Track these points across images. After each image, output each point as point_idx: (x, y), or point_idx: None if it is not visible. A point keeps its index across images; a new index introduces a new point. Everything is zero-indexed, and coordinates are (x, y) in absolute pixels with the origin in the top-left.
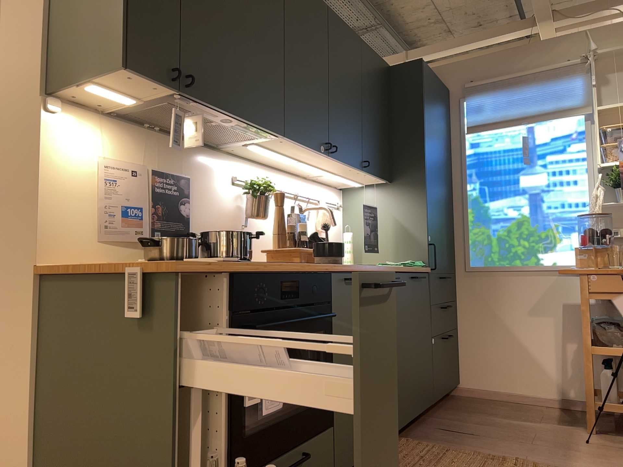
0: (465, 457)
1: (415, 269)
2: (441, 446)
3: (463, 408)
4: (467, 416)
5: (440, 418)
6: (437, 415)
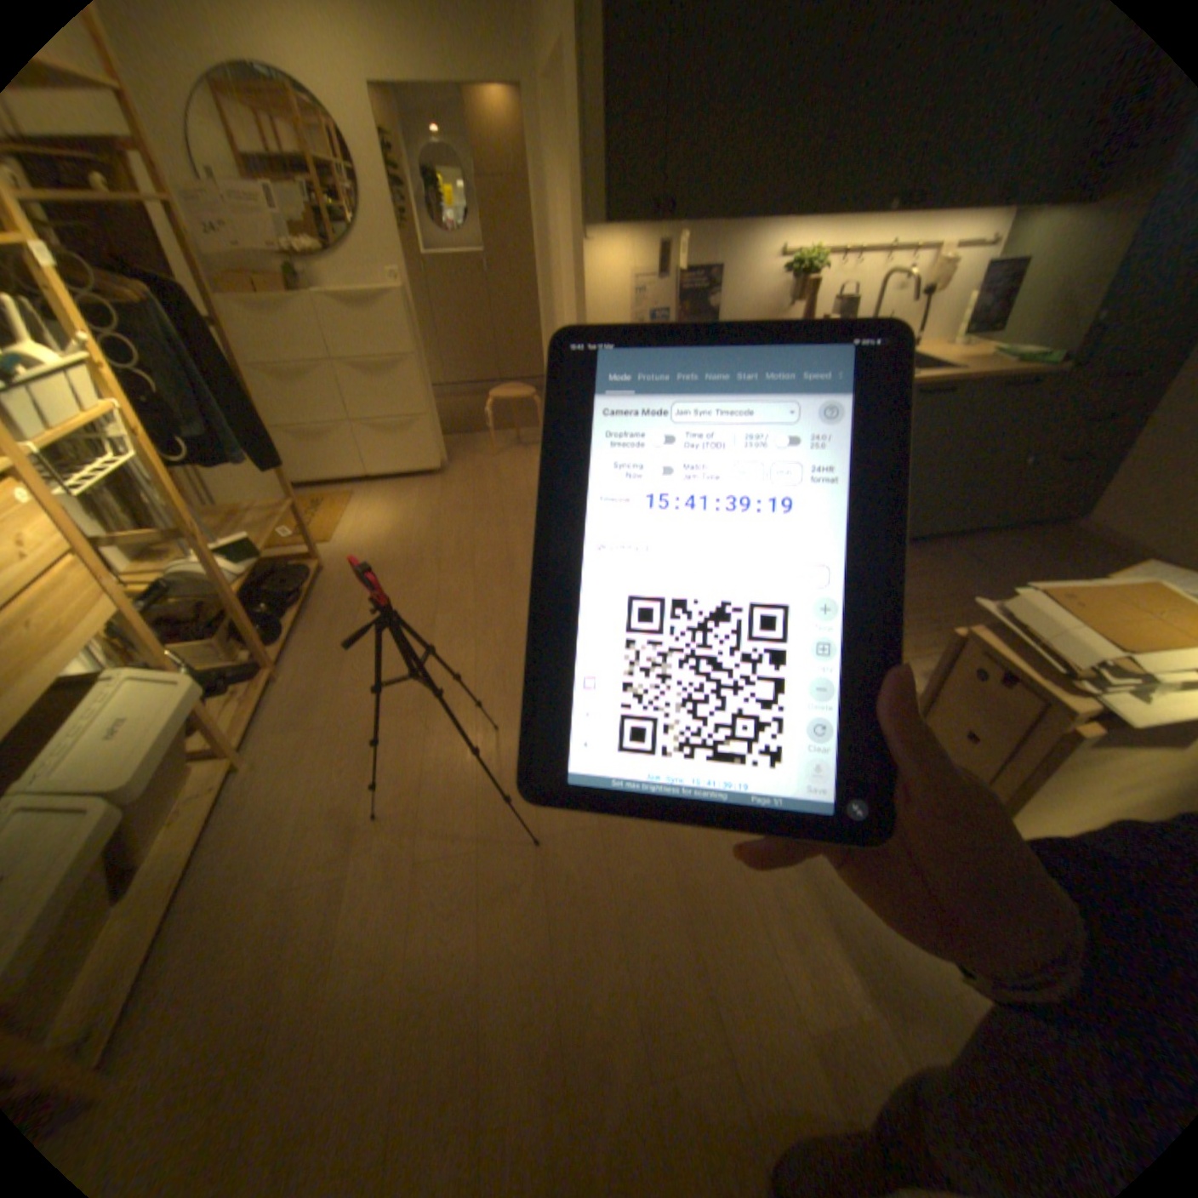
0: (937, 586)
1: (1023, 370)
2: (932, 569)
3: (1047, 543)
4: (1032, 553)
5: (992, 544)
6: (996, 539)
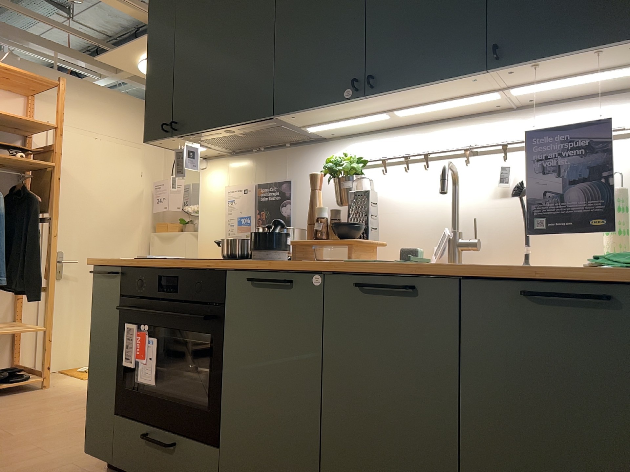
0: None
1: (578, 273)
2: None
3: None
4: None
5: None
6: None
